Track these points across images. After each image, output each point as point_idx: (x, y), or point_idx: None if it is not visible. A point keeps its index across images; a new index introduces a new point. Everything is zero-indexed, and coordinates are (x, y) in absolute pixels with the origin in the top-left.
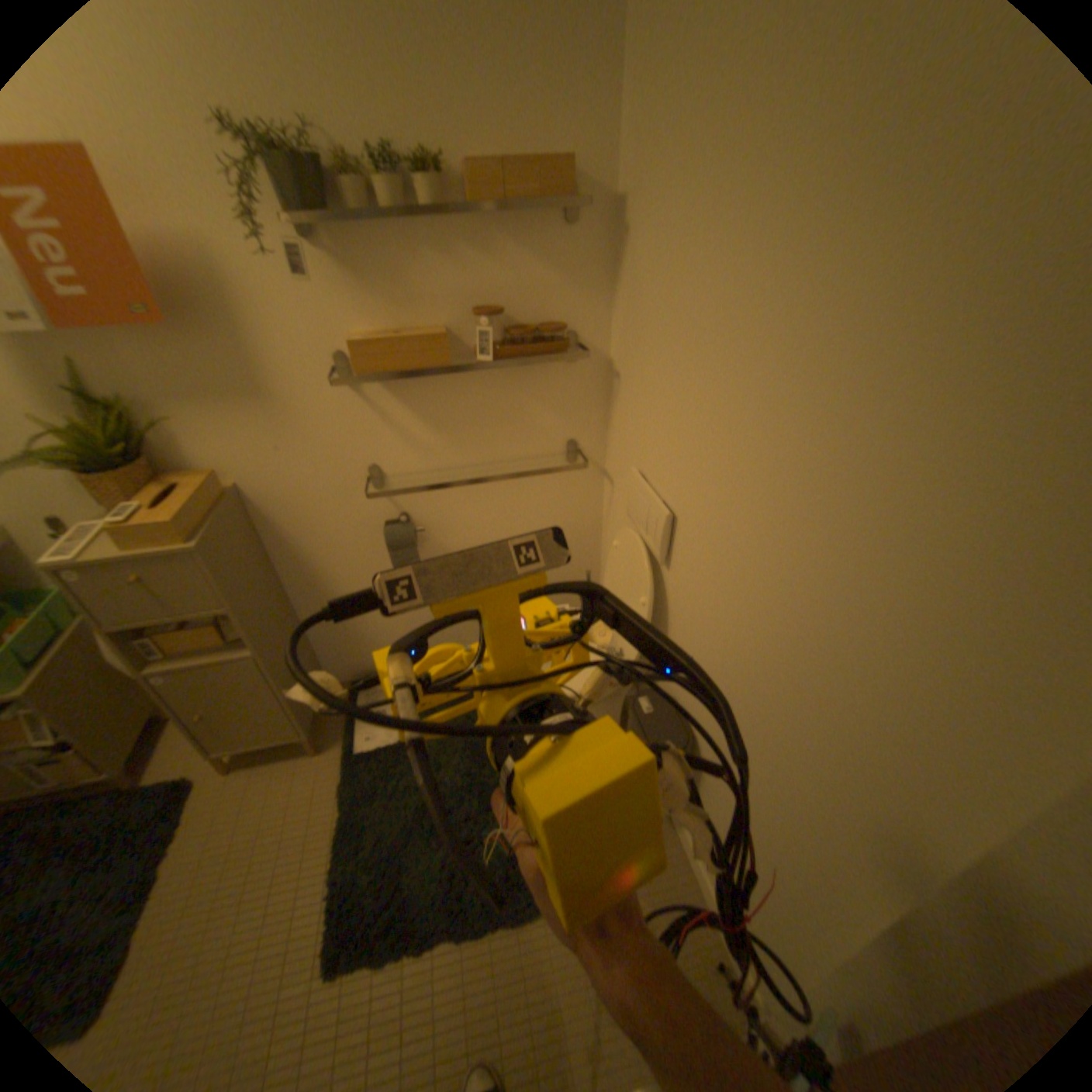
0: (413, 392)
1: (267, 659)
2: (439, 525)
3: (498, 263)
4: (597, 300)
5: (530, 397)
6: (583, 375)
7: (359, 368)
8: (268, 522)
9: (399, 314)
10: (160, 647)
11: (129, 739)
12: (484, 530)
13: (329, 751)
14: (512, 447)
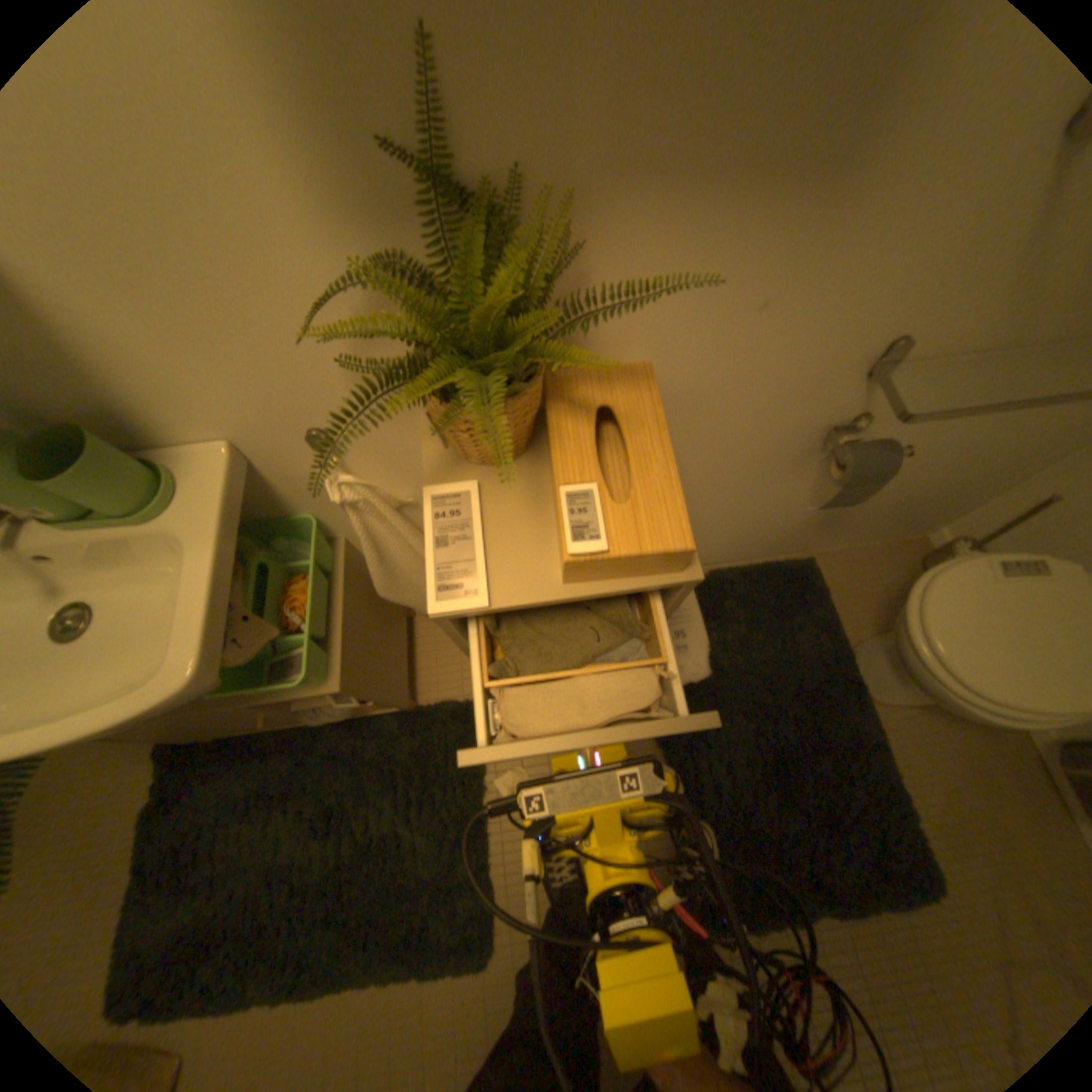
0: None
1: None
2: (900, 428)
3: None
4: None
5: None
6: None
7: None
8: None
9: None
10: None
11: (403, 661)
12: (954, 433)
13: None
14: None
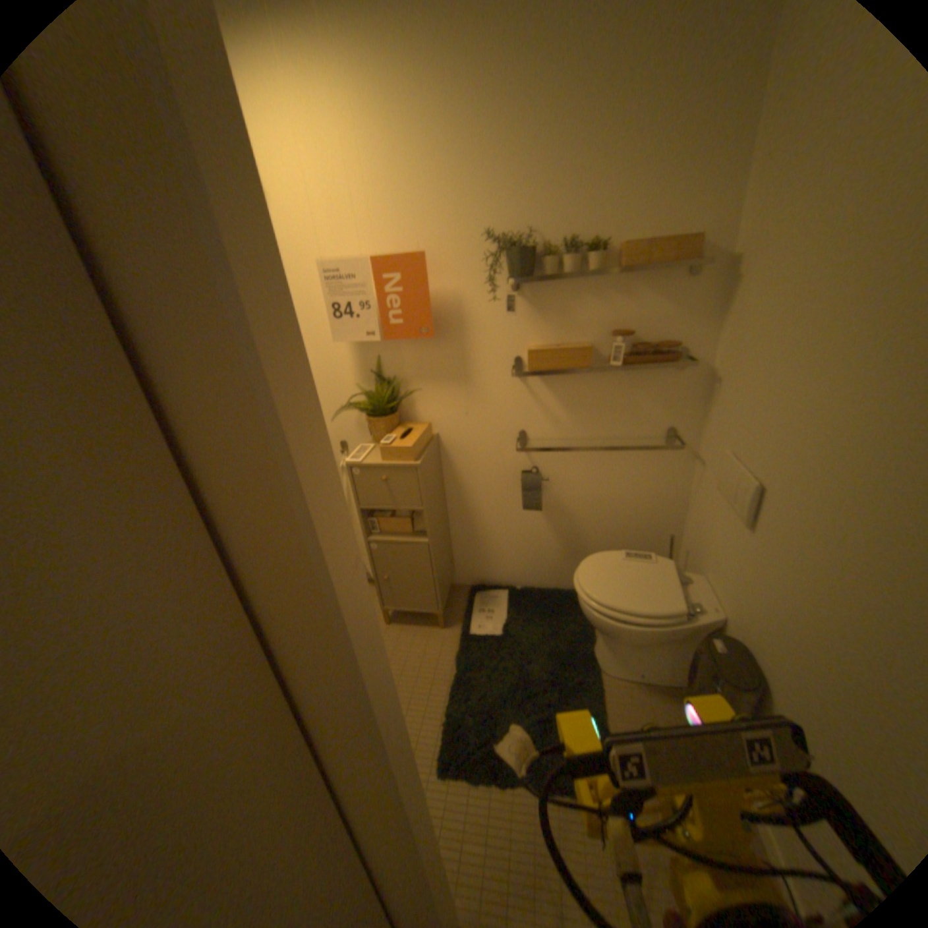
0: (559, 385)
1: (435, 548)
2: (557, 479)
3: (634, 303)
4: (708, 326)
5: (643, 394)
6: (688, 380)
7: (531, 367)
8: (450, 461)
9: (560, 336)
10: (380, 526)
11: None
12: (589, 488)
13: (453, 628)
14: (622, 428)
